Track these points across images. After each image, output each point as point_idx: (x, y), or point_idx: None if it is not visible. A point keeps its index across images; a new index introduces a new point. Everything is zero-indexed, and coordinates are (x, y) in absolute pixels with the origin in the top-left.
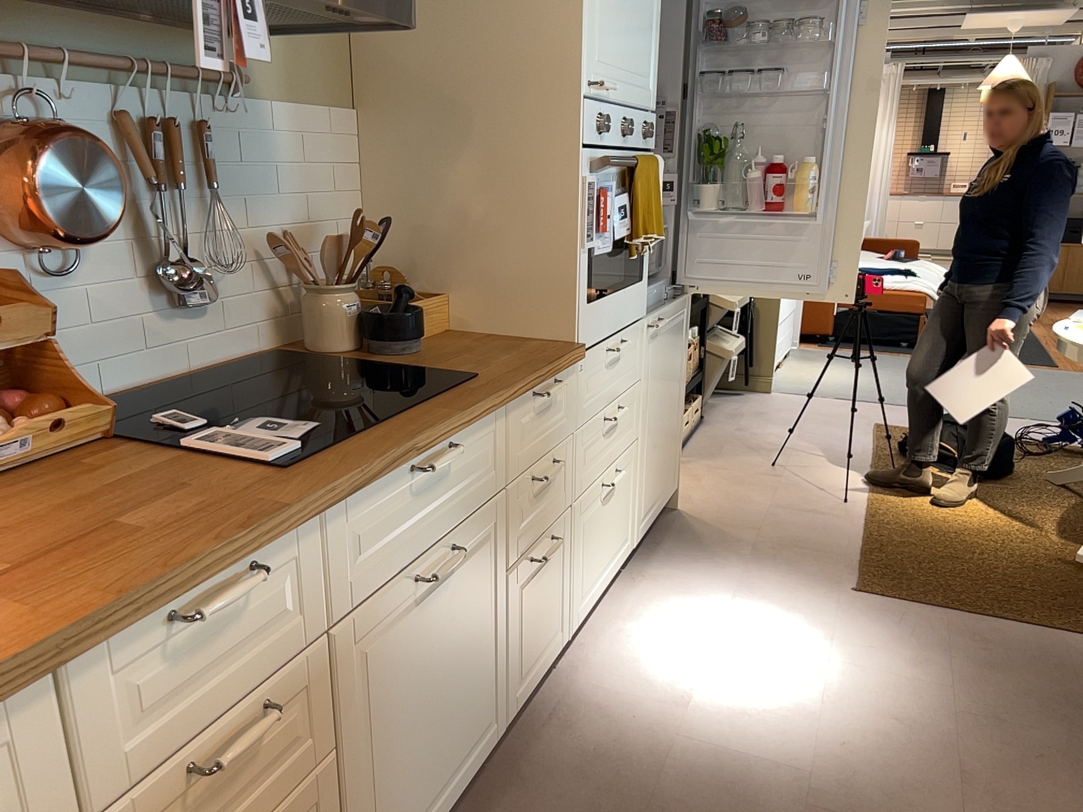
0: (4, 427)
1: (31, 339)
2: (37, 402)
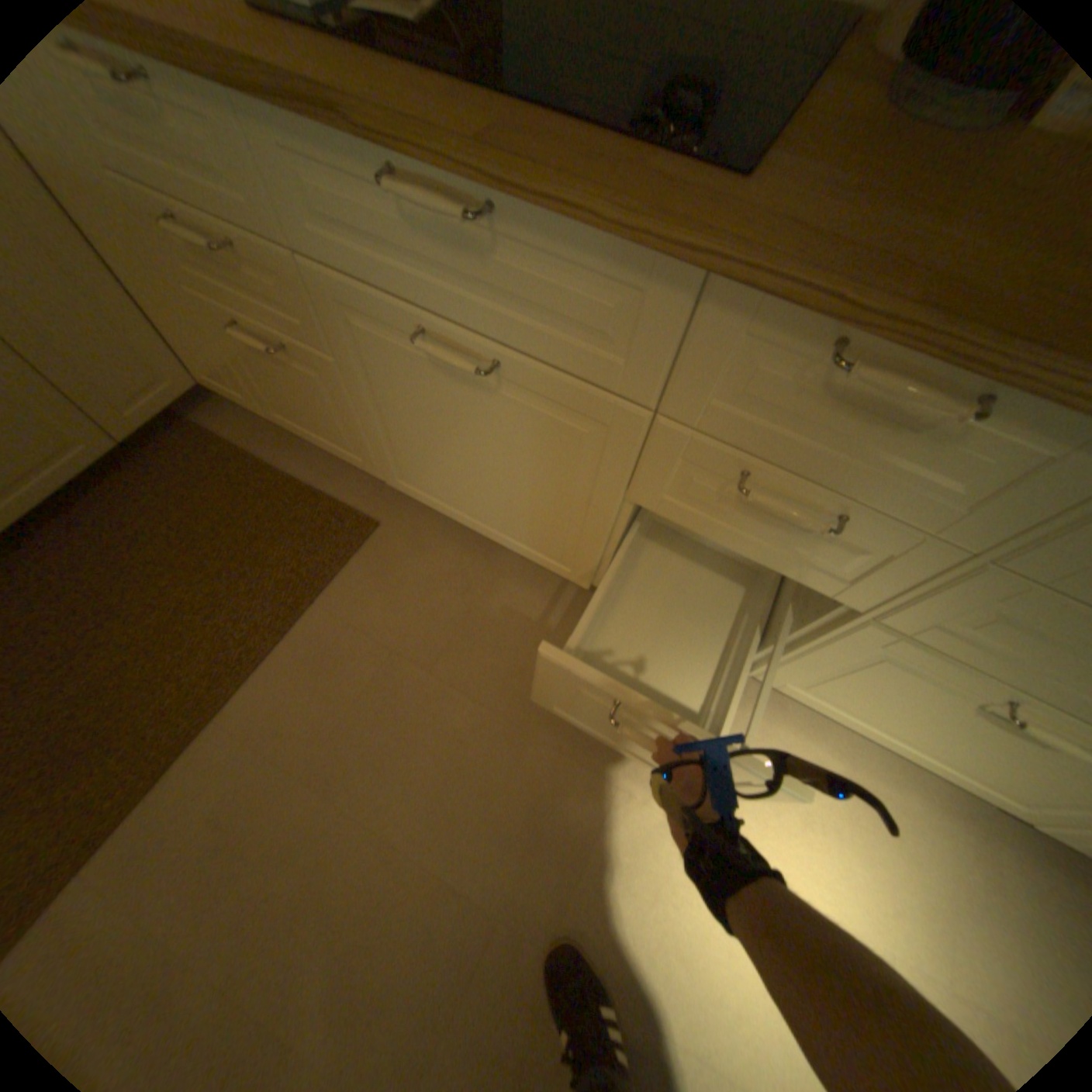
0: None
1: None
2: None
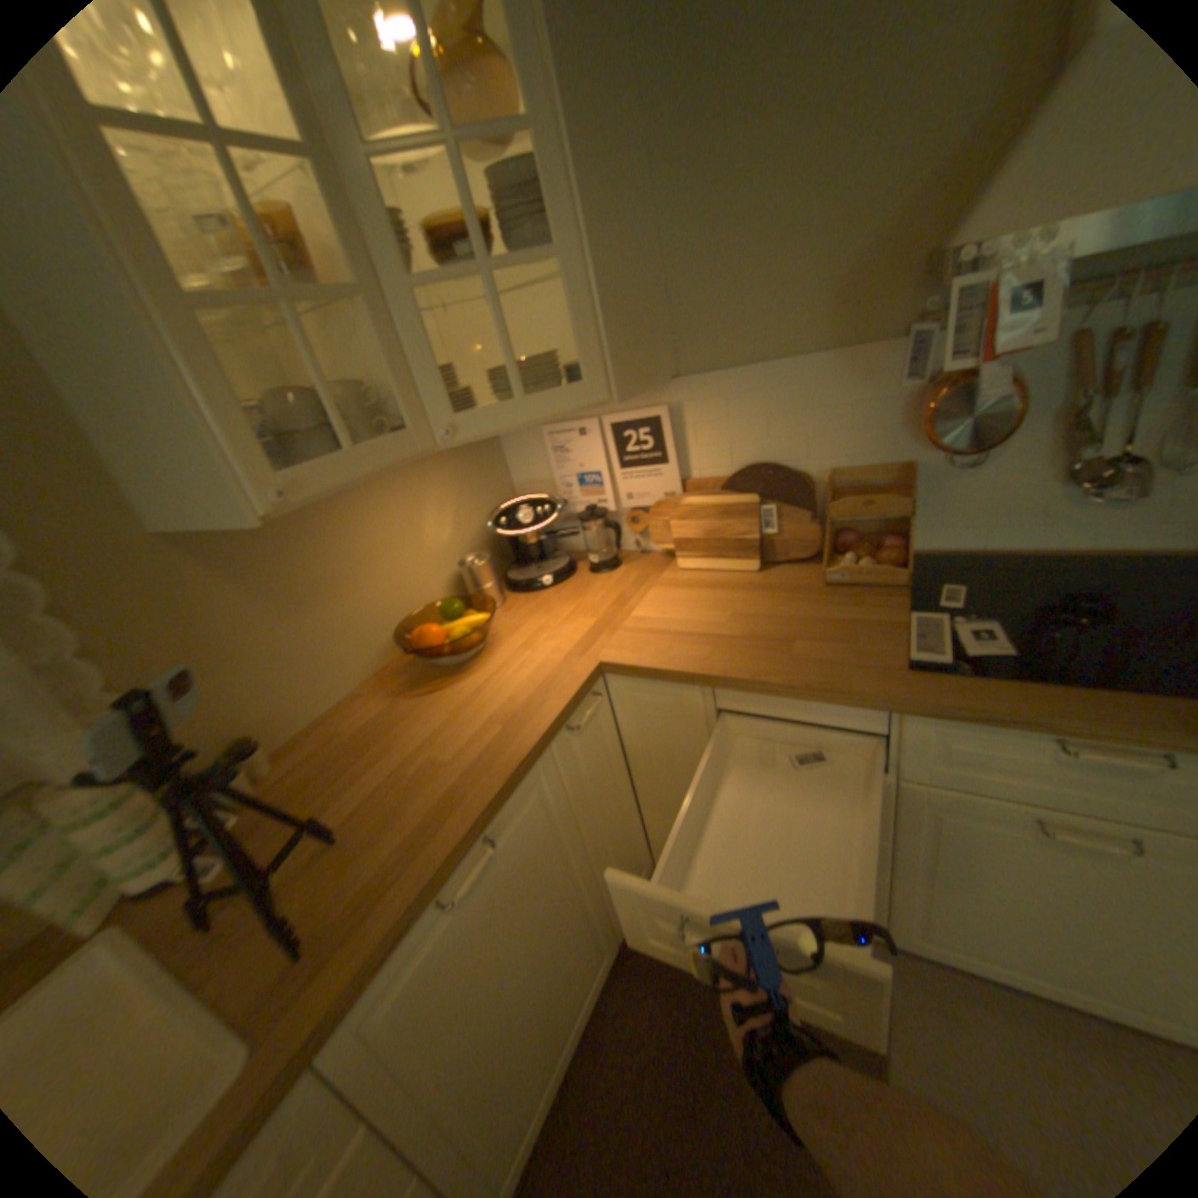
0: (852, 560)
1: (899, 512)
2: (887, 549)
